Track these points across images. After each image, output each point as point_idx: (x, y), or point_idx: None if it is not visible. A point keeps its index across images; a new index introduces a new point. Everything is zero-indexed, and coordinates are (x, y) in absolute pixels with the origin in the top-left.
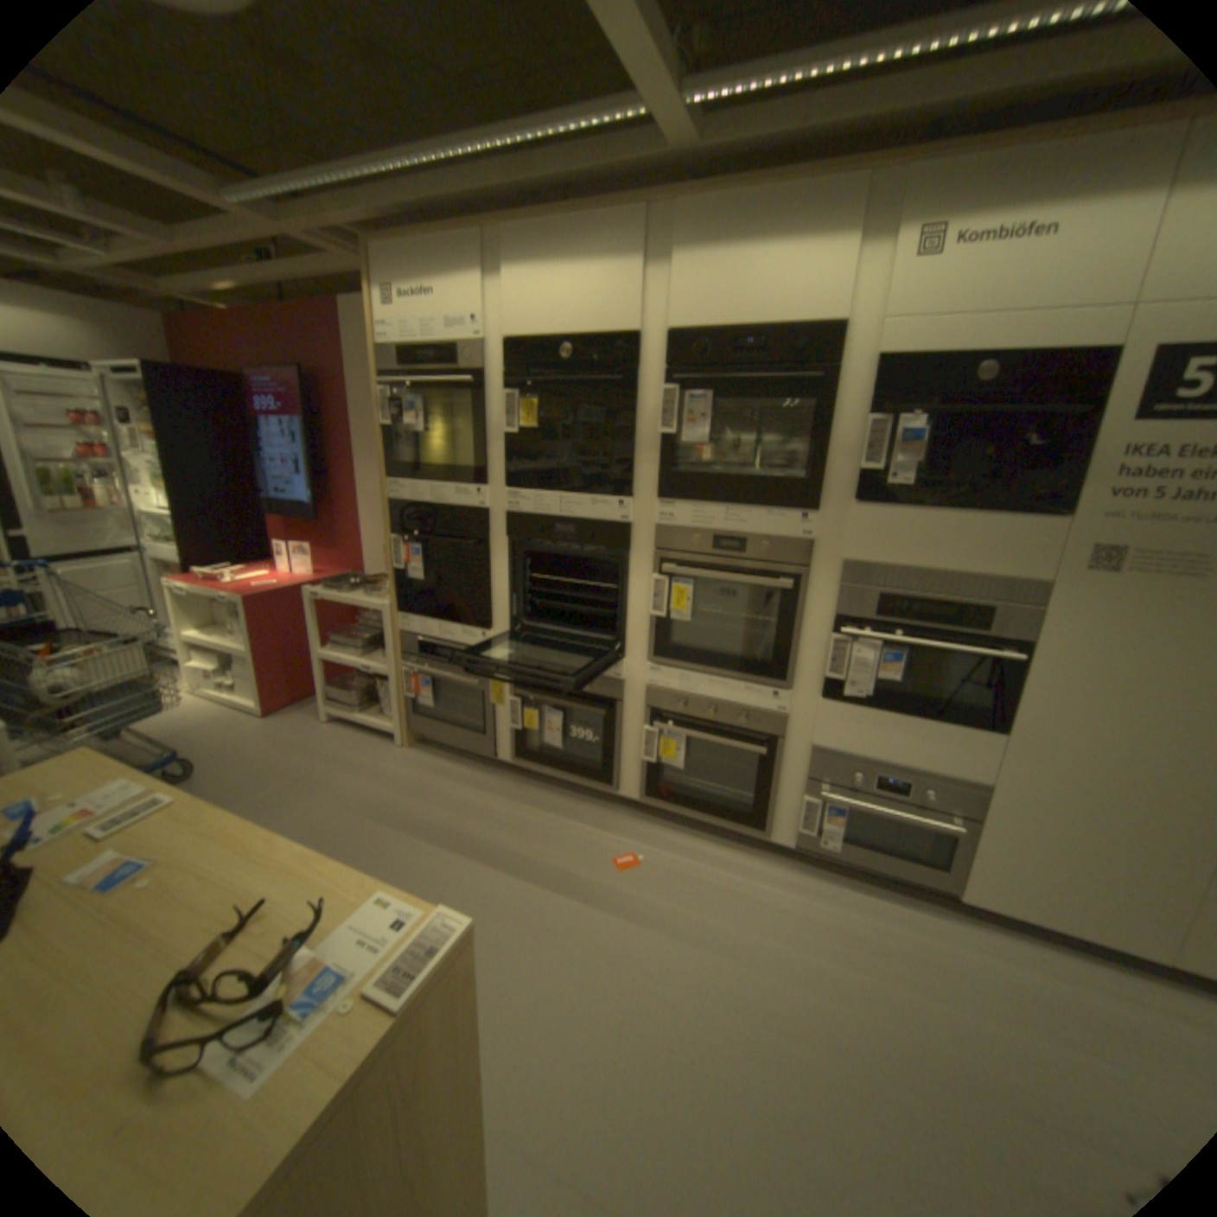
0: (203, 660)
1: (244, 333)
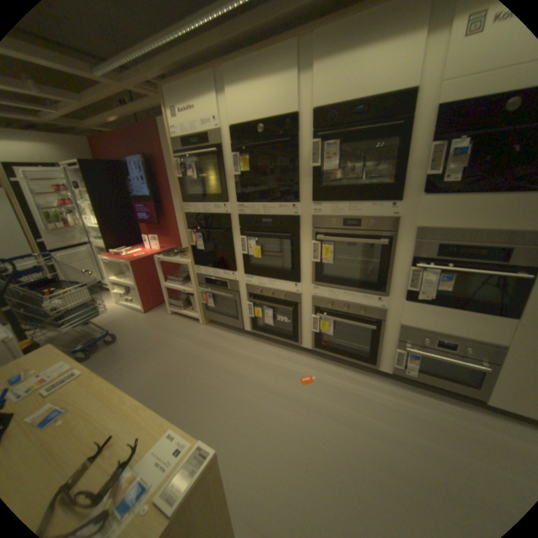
0: (119, 288)
1: (119, 141)
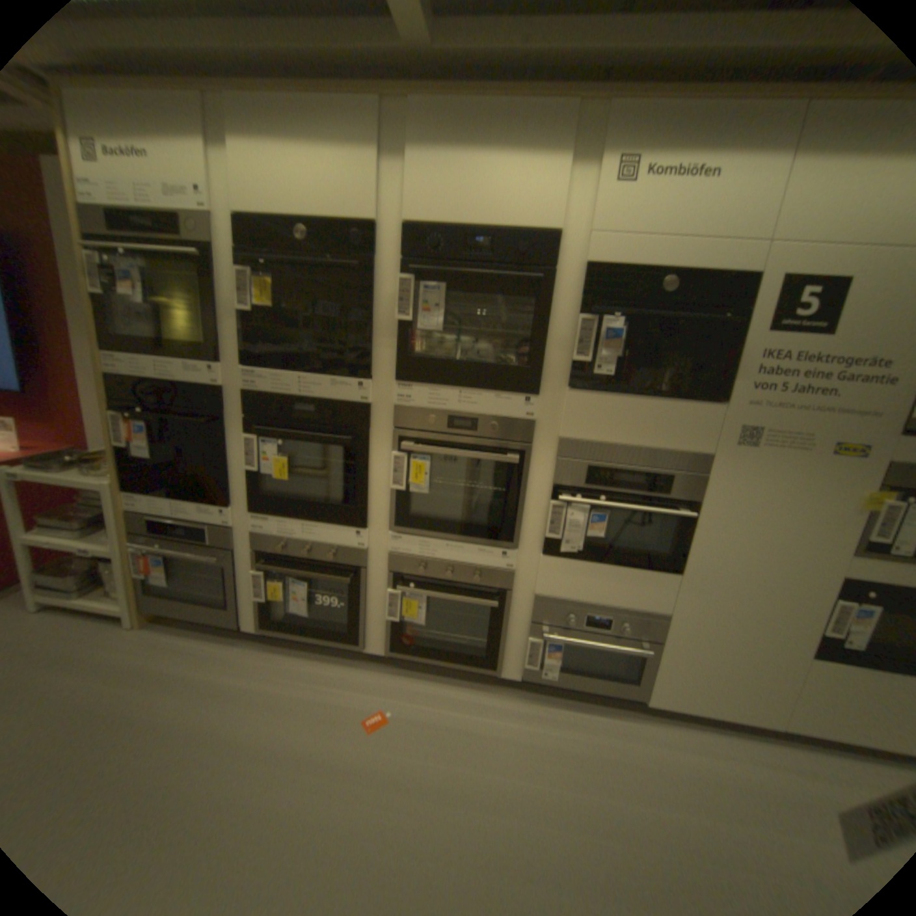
0: None
1: None
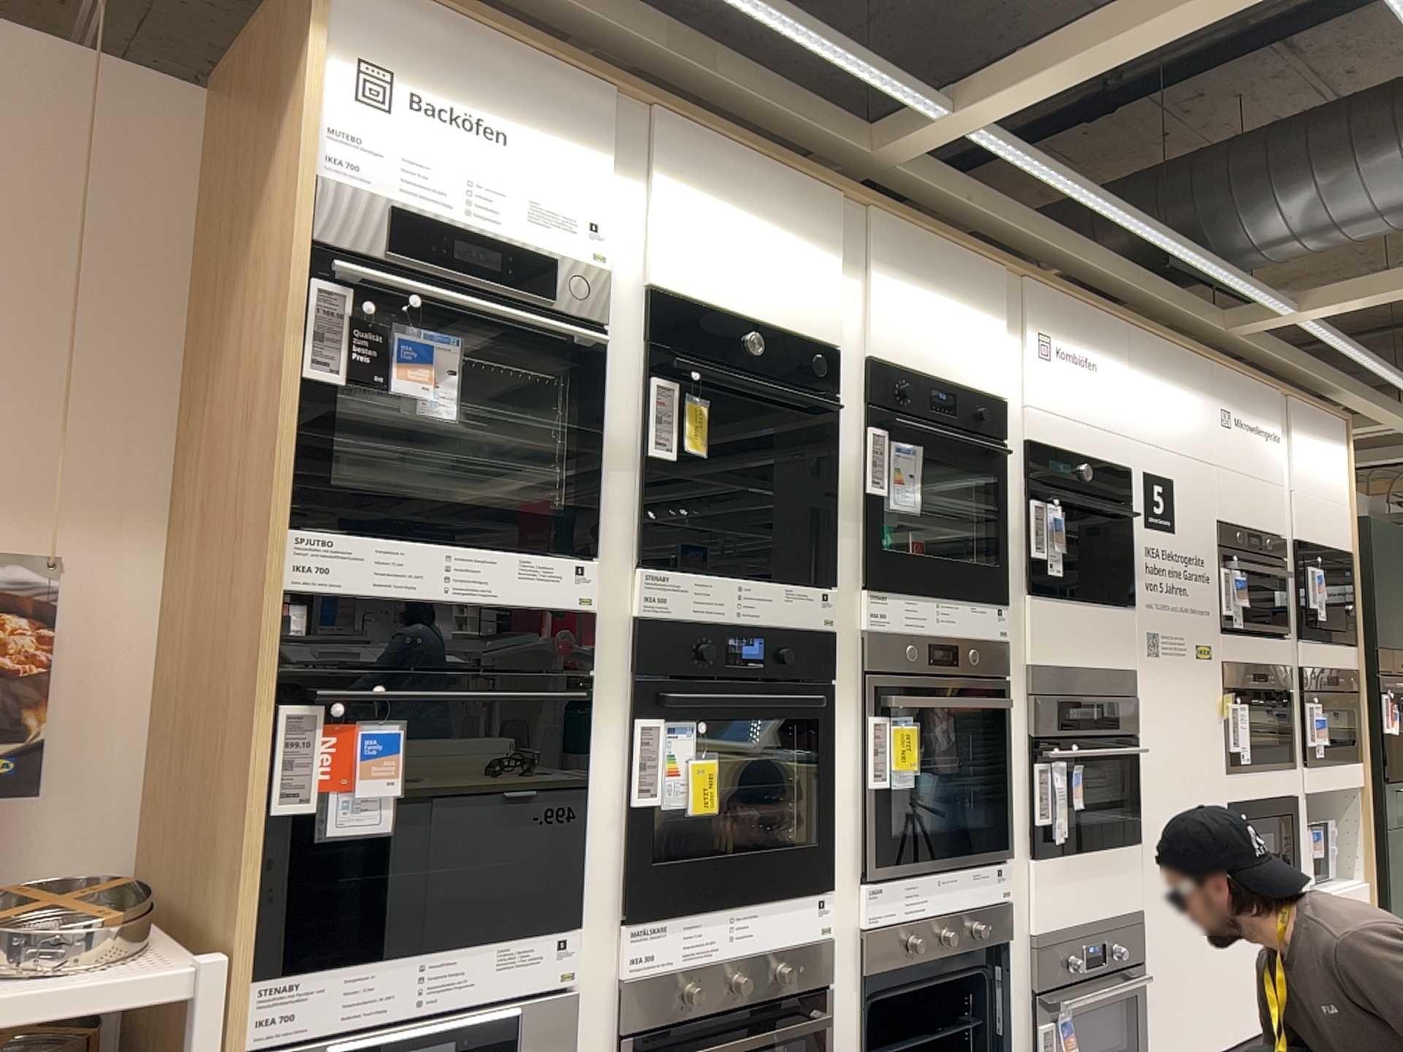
0: None
1: None
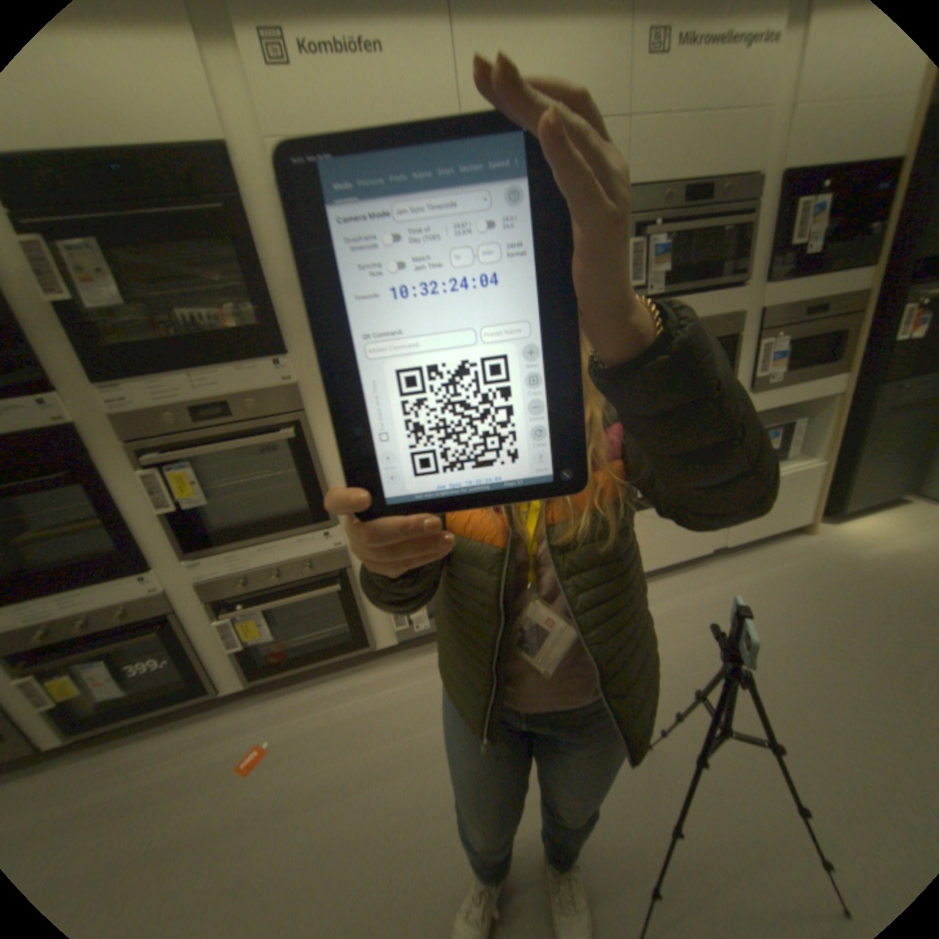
0: None
1: None
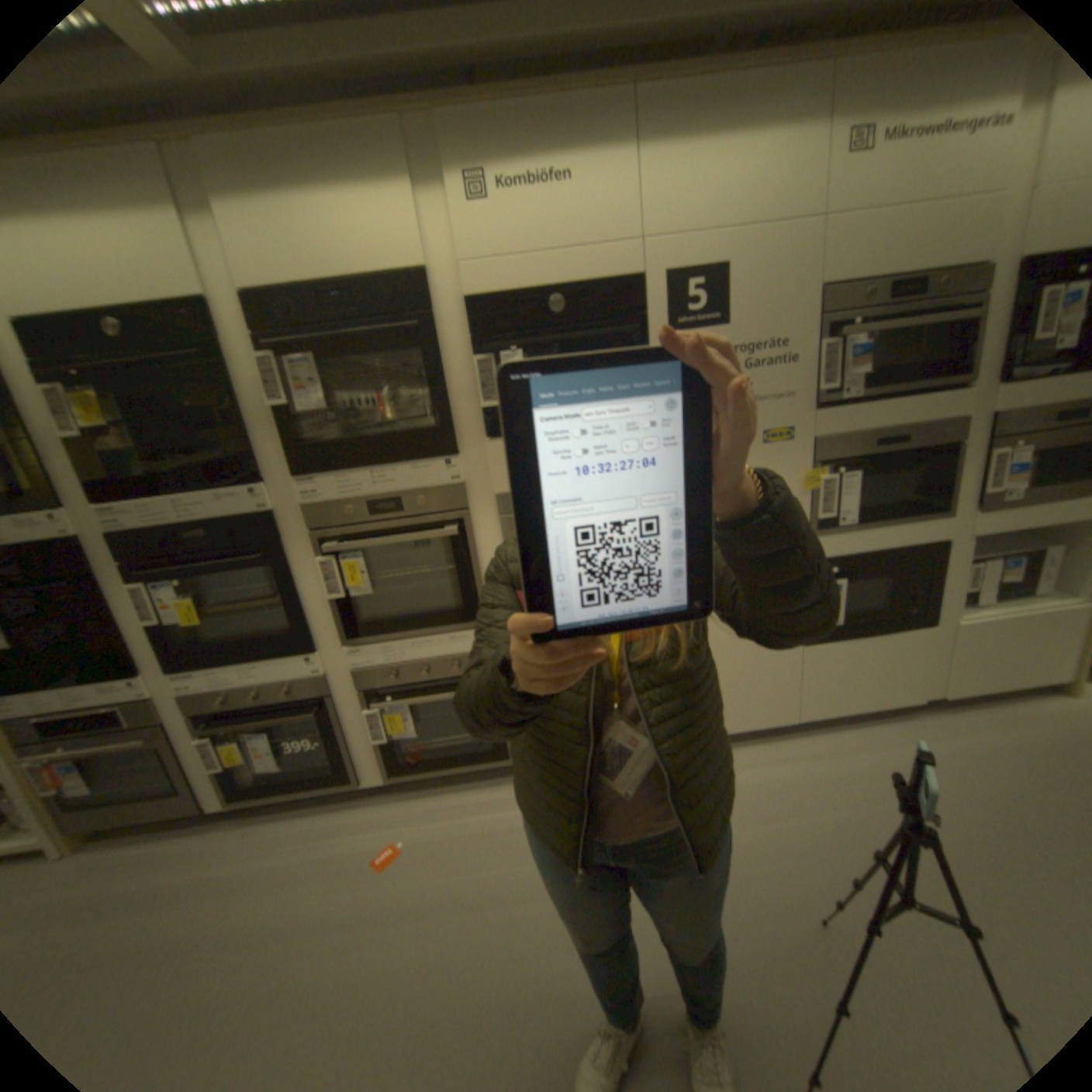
0: None
1: None
